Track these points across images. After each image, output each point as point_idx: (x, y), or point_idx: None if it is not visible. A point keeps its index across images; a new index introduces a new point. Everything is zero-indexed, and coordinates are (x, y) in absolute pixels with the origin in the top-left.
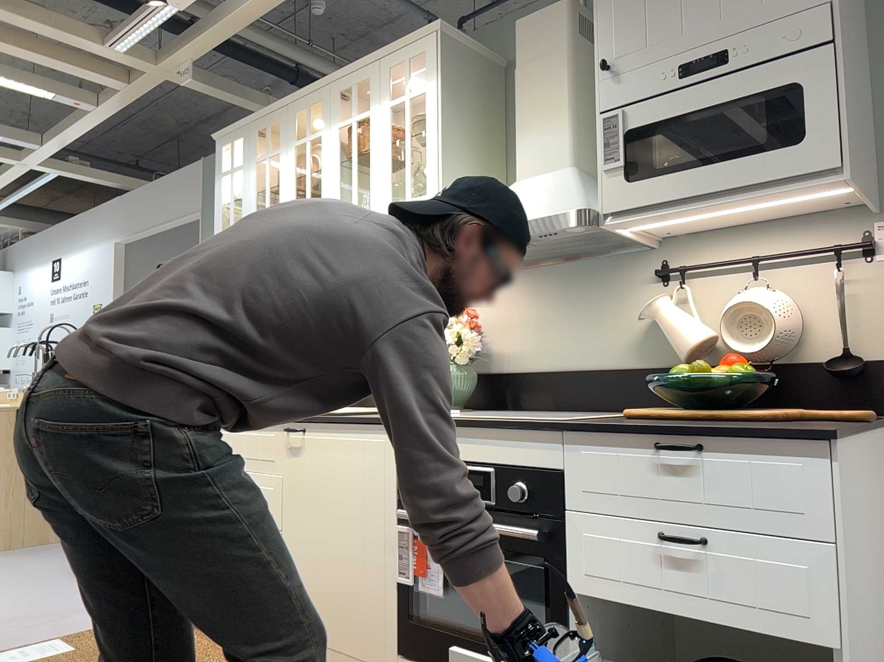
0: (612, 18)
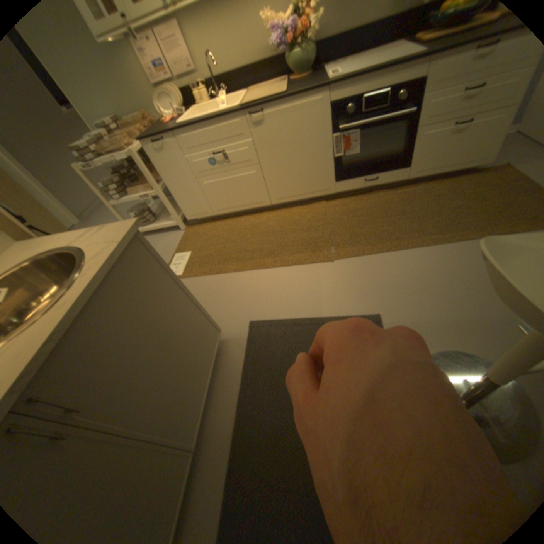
0: None
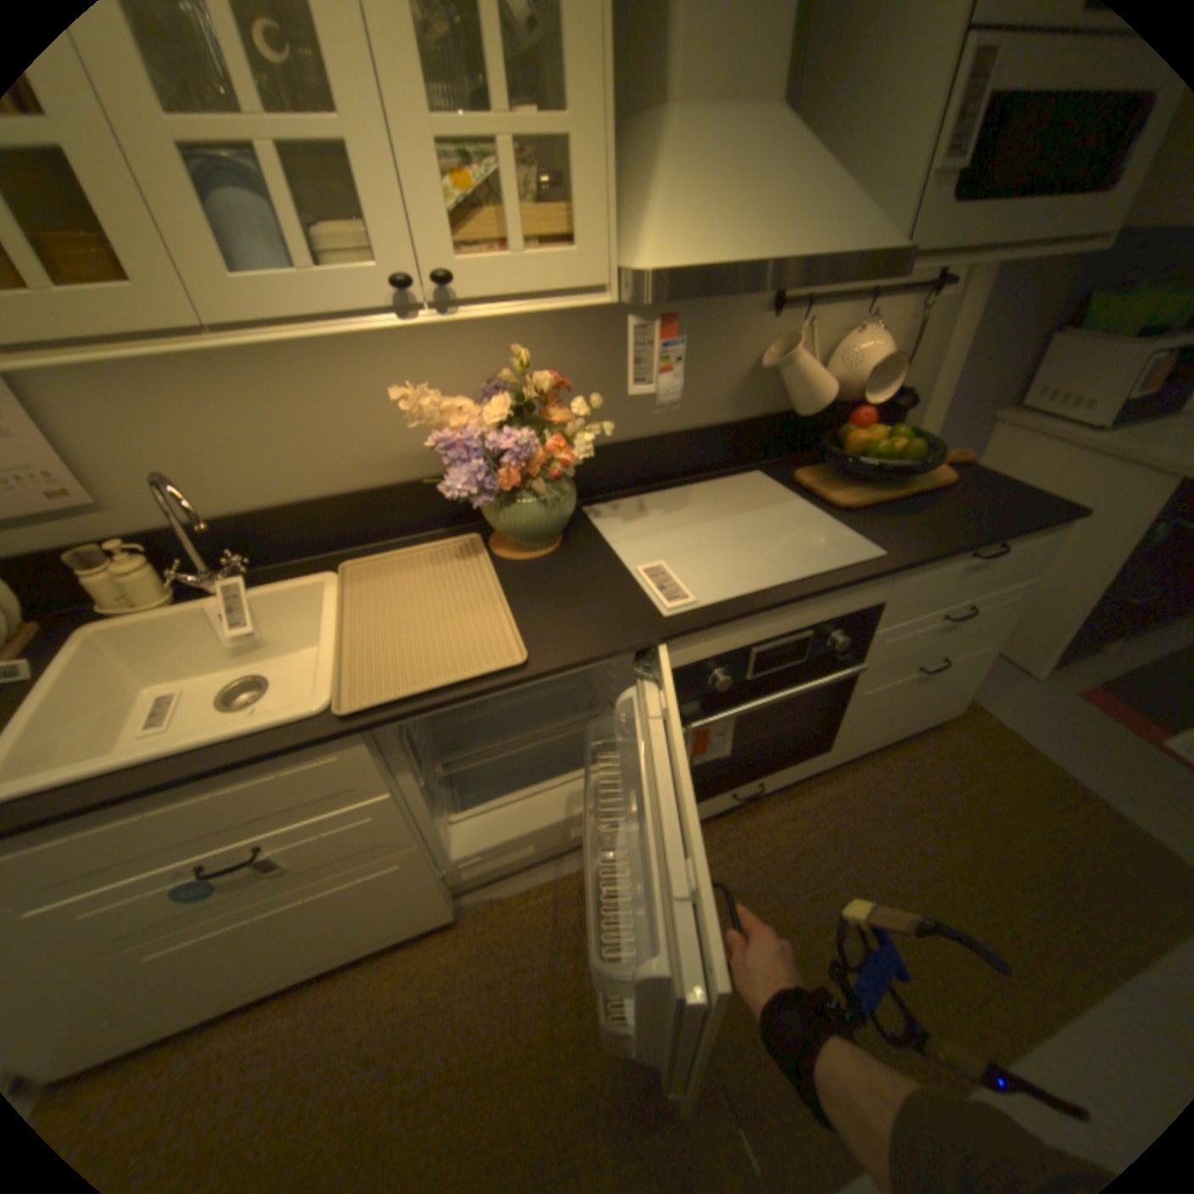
0: None
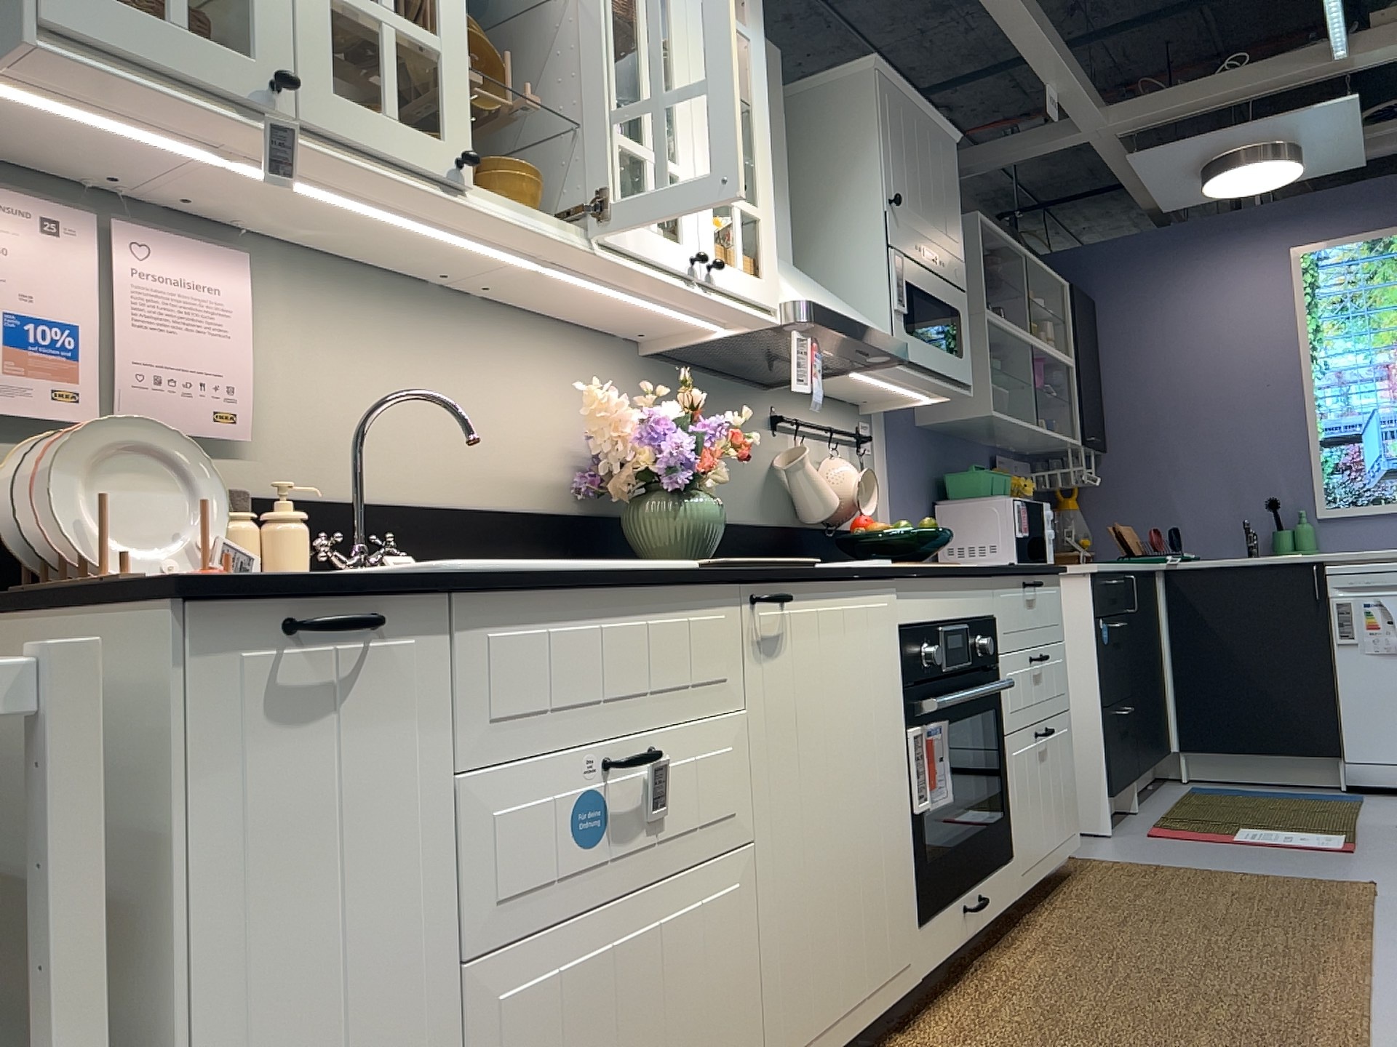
0: (893, 156)
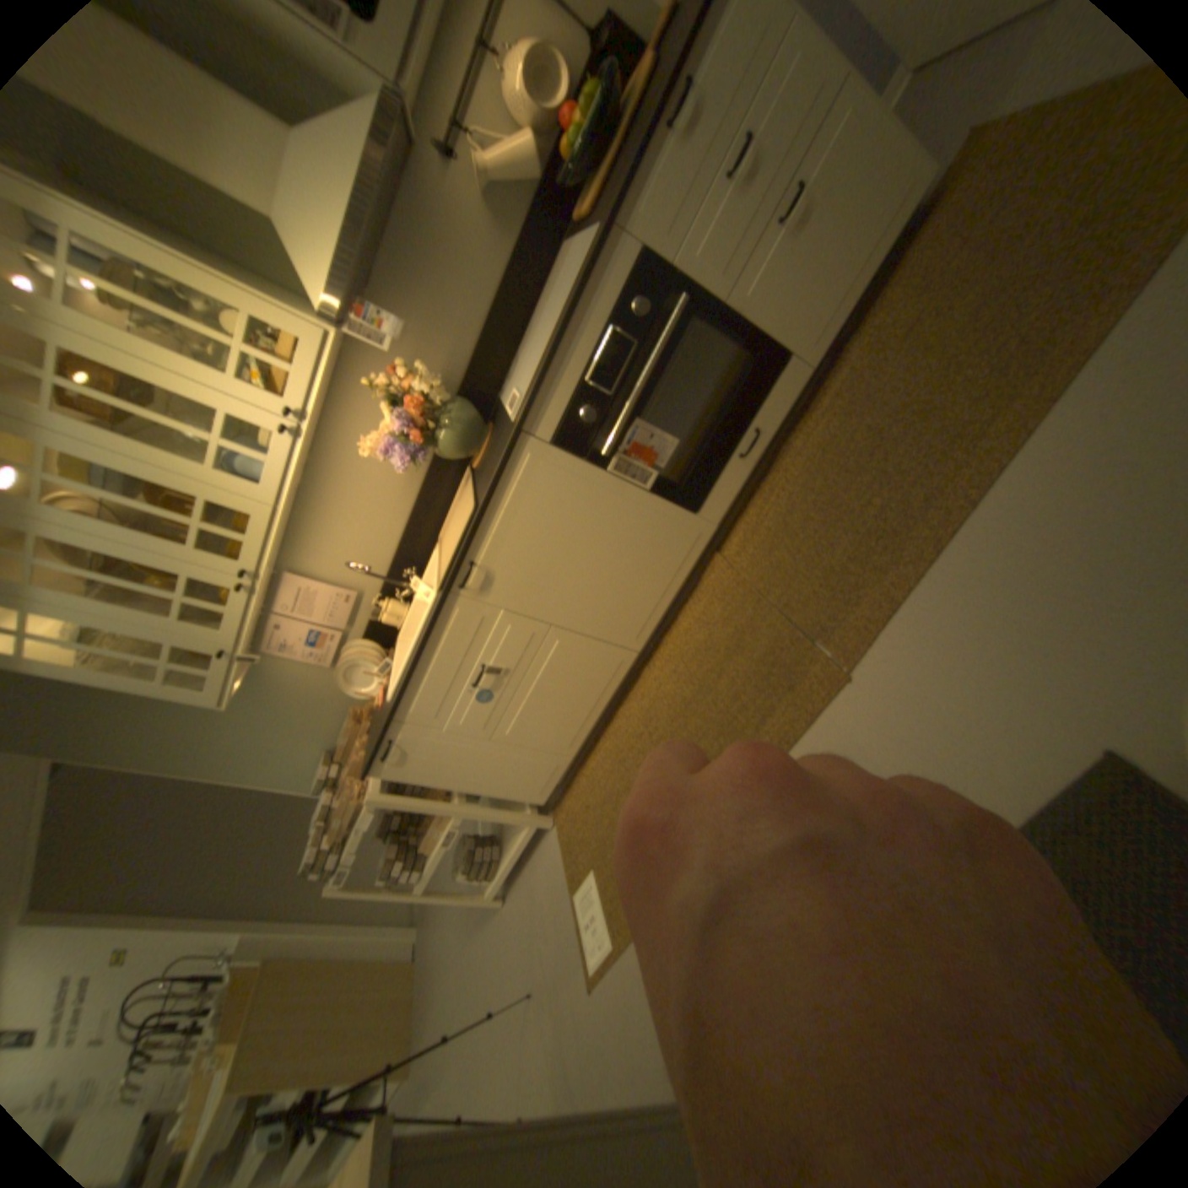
0: None
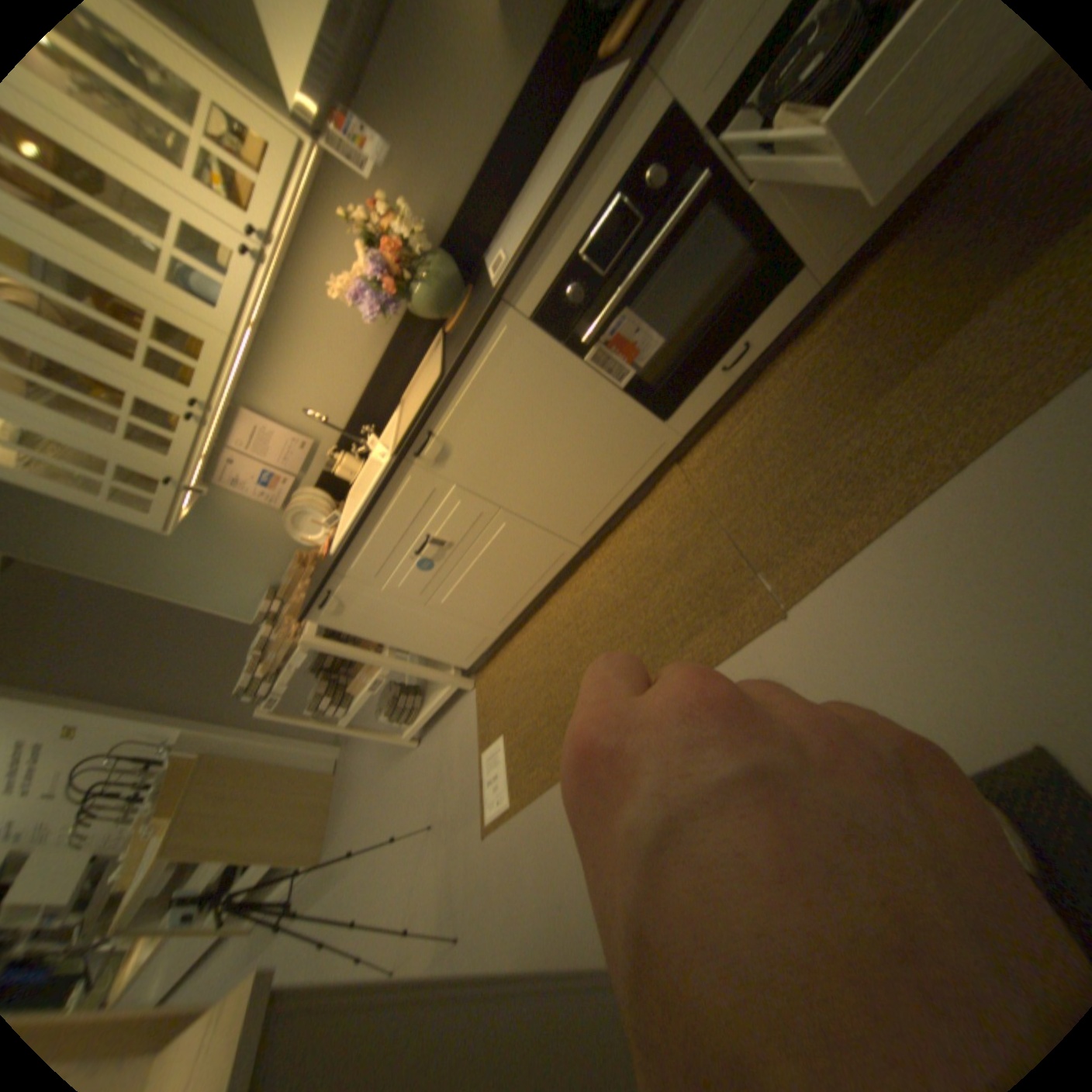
0: None
